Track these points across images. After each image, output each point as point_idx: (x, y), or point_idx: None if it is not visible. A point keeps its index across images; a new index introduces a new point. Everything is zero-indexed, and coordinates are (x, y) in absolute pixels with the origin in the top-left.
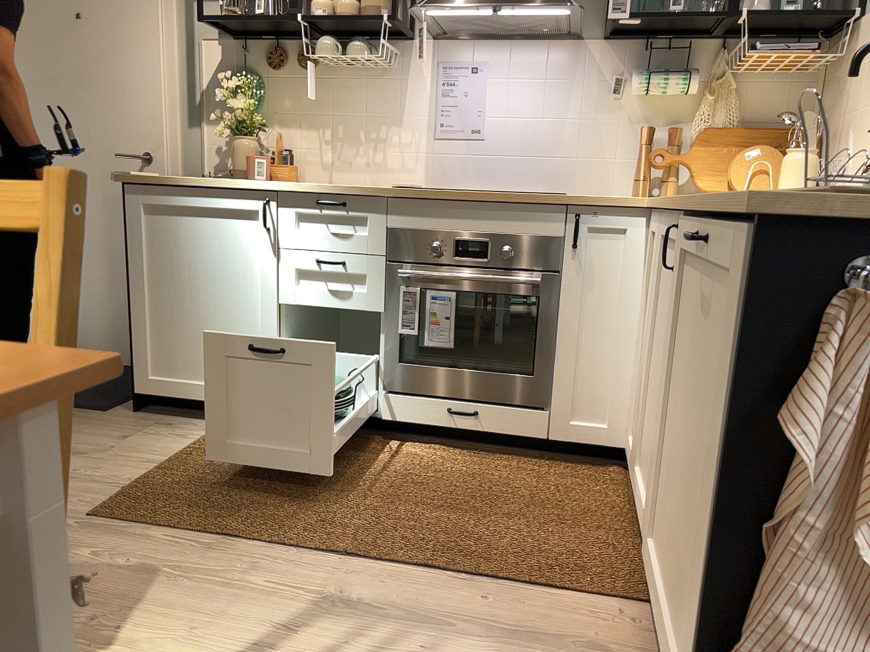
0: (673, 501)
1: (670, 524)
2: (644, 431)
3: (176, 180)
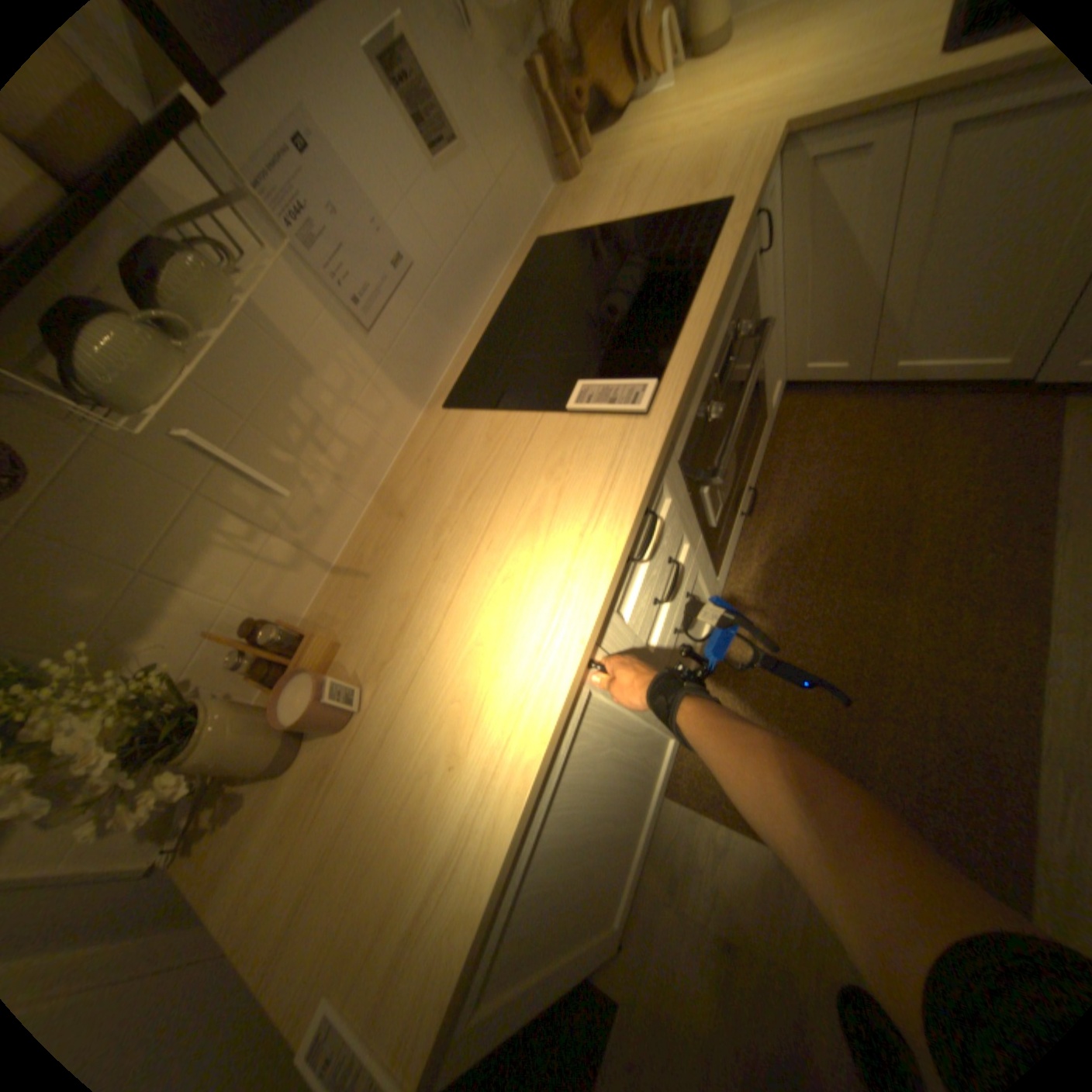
0: None
1: None
2: (920, 329)
3: (473, 930)
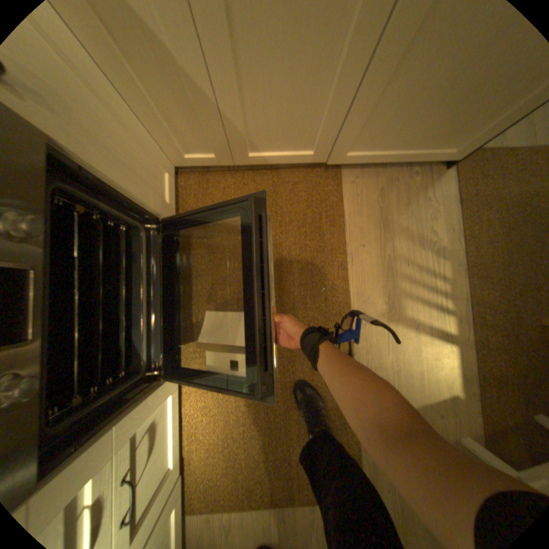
0: (416, 118)
1: (407, 128)
2: (254, 131)
3: None
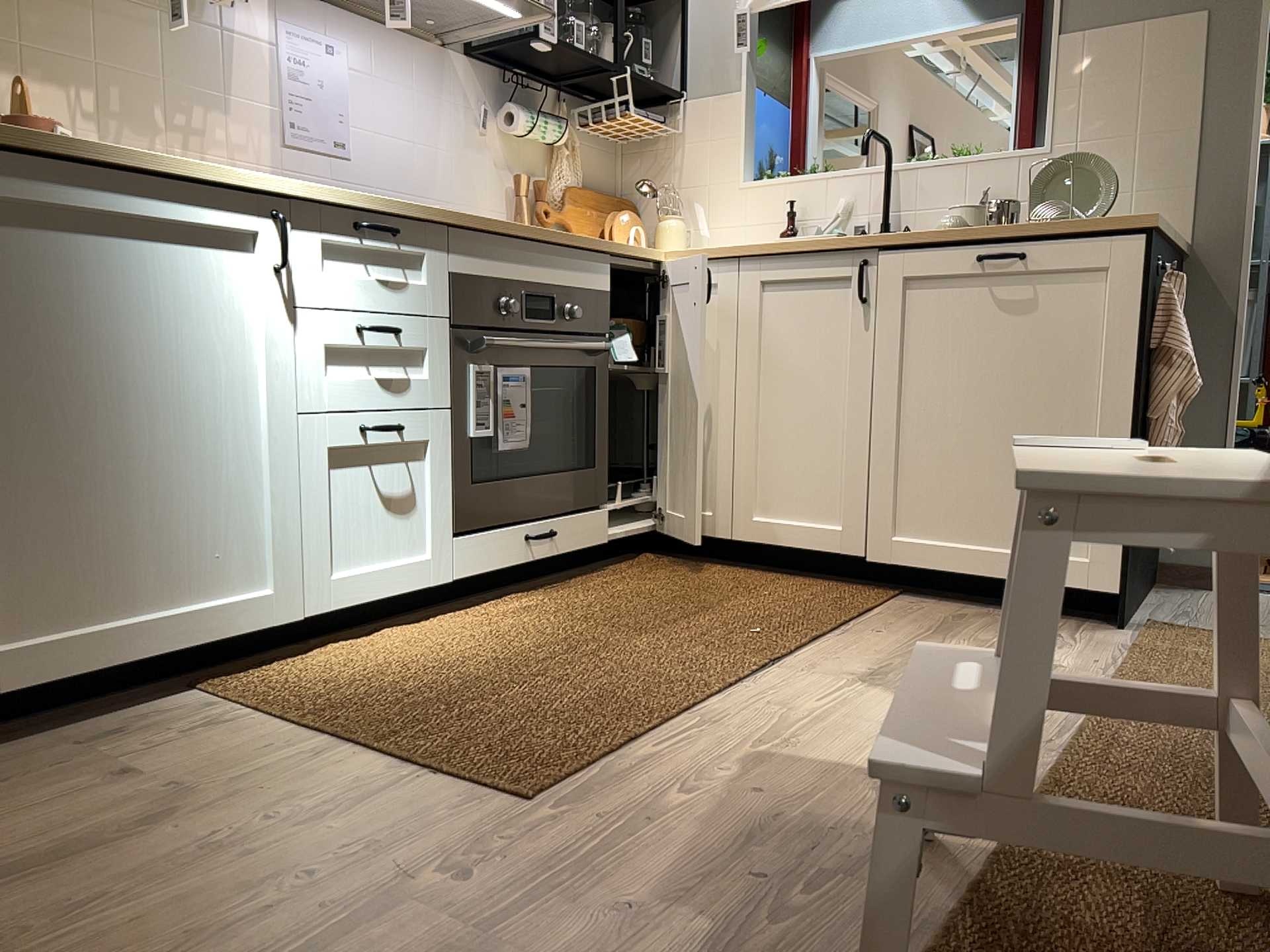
0: (967, 470)
1: (966, 490)
2: (769, 473)
3: (69, 143)
